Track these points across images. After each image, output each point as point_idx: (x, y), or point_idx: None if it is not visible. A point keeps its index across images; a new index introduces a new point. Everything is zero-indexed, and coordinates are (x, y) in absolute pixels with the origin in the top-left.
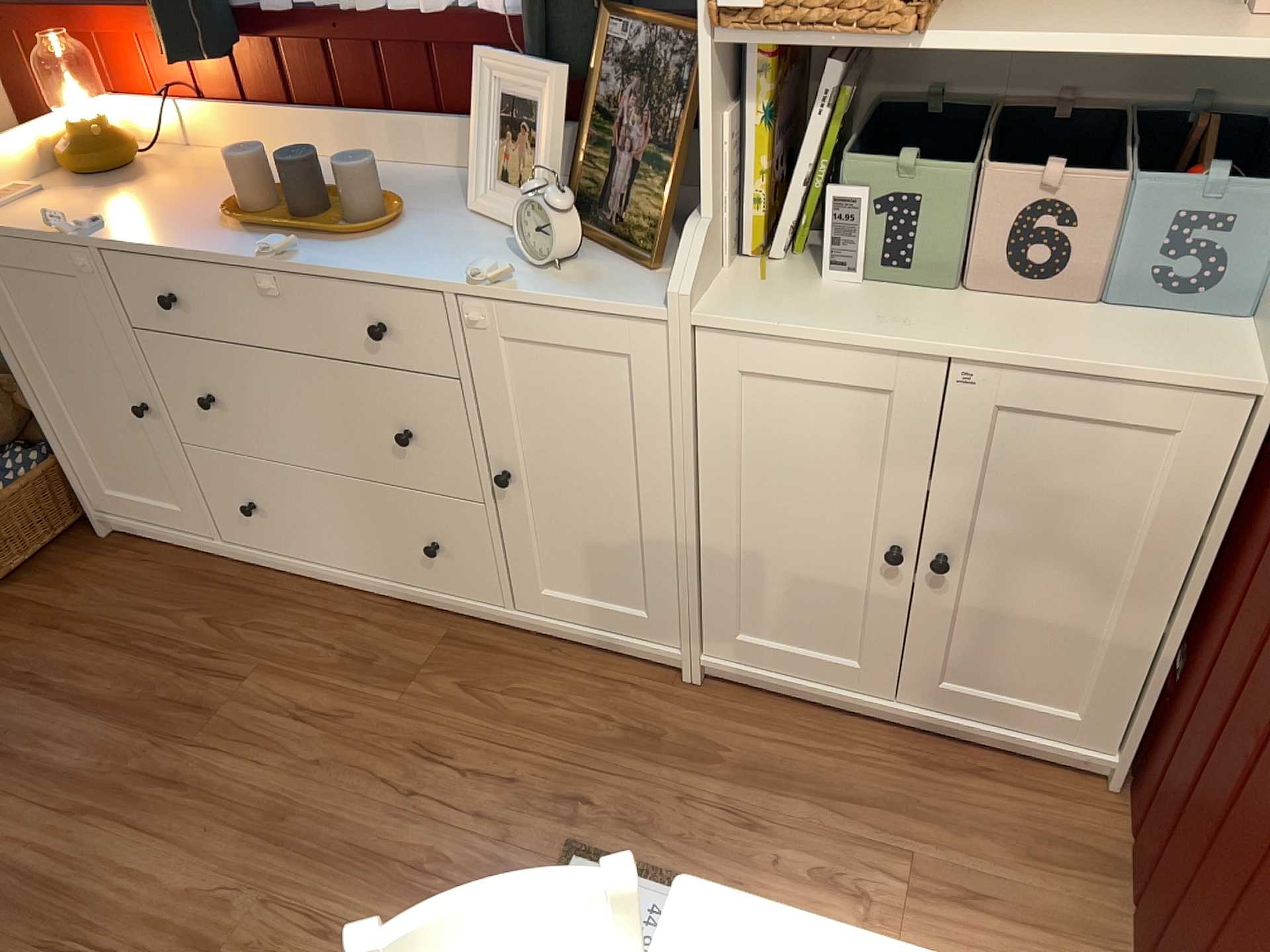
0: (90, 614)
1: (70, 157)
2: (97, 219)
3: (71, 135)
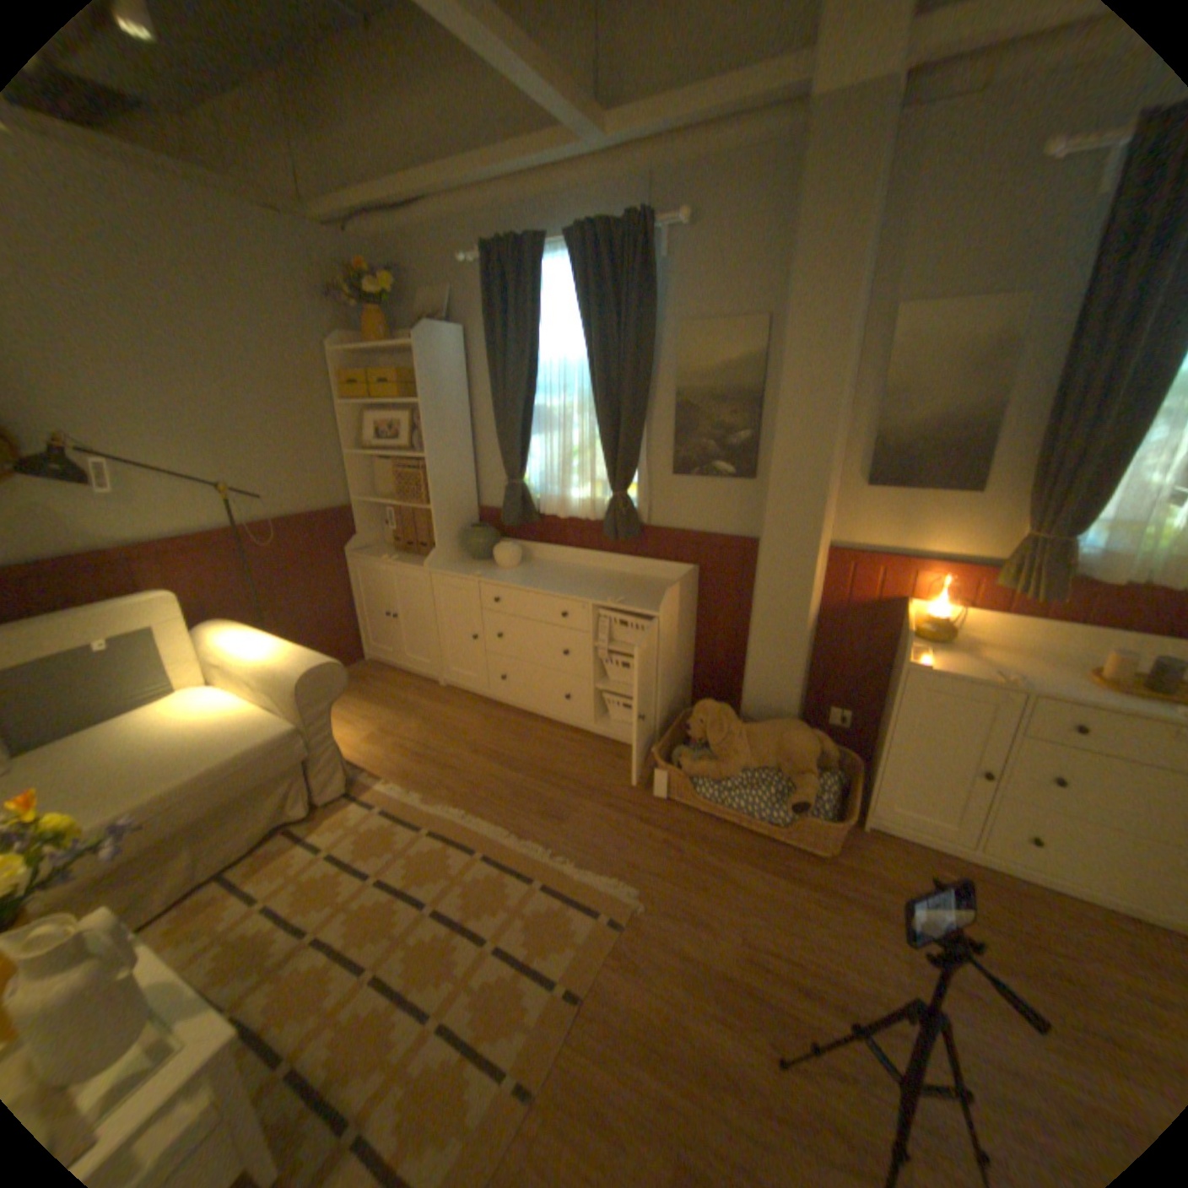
0: (913, 891)
1: (935, 634)
2: (1022, 679)
3: (937, 624)
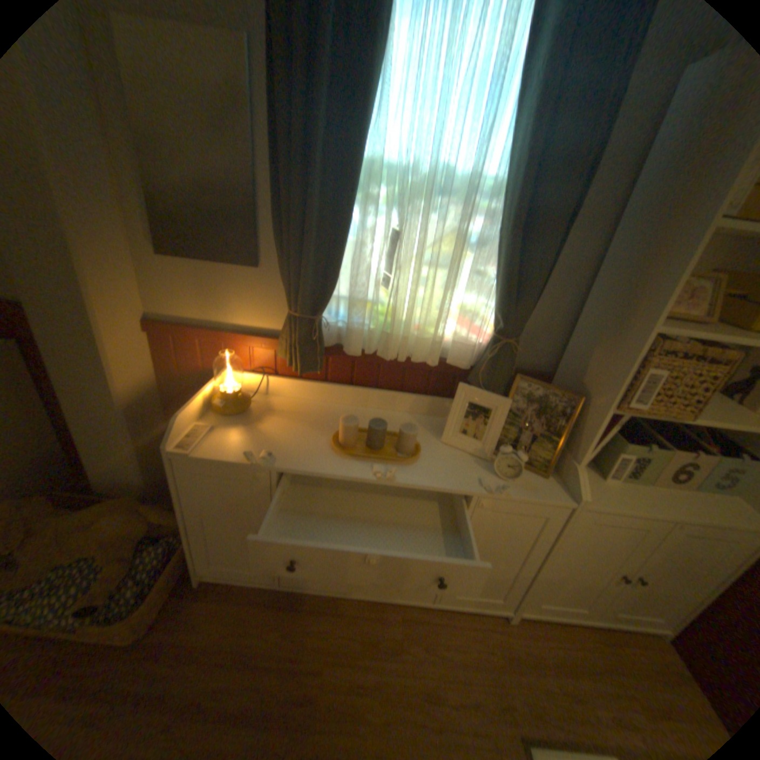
0: (209, 649)
1: (224, 409)
2: (270, 455)
3: (225, 398)
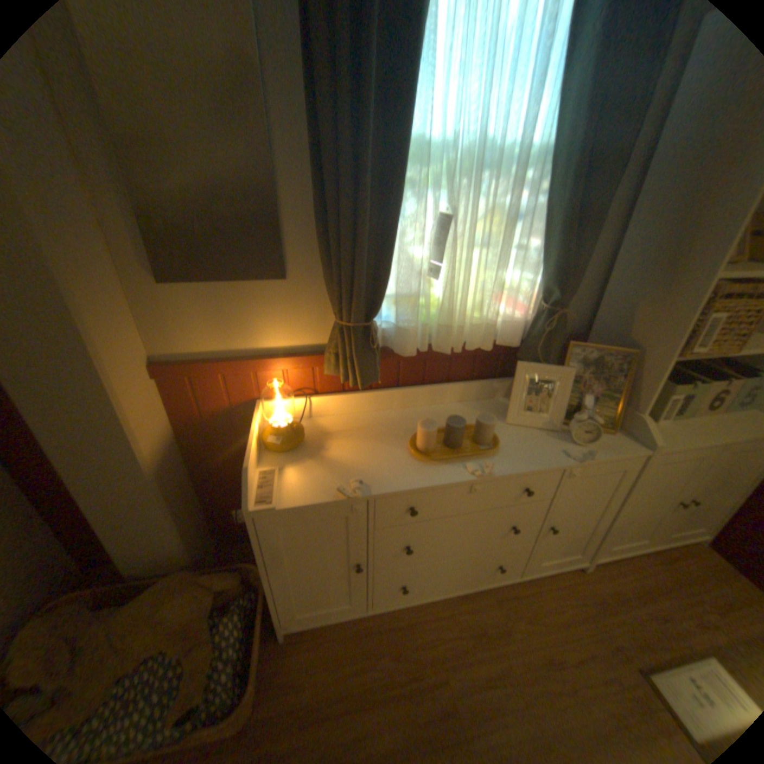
0: (327, 699)
1: (282, 445)
2: (360, 482)
3: (280, 432)
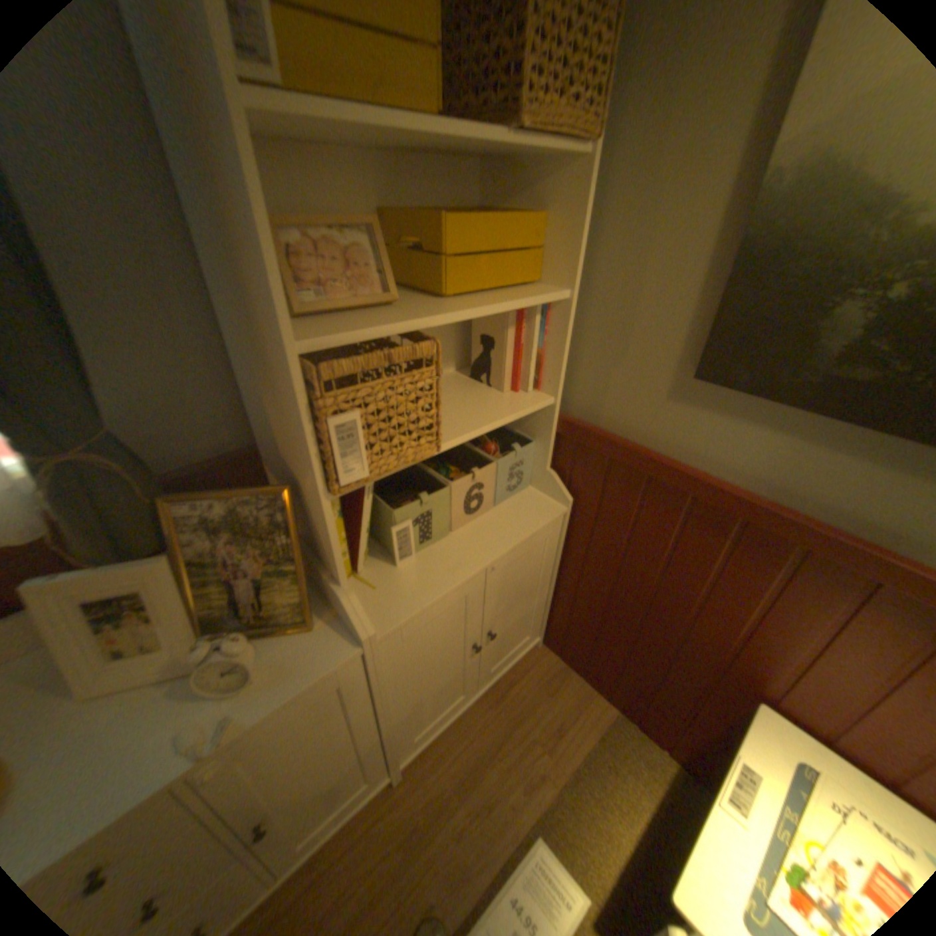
0: None
1: None
2: None
3: None
